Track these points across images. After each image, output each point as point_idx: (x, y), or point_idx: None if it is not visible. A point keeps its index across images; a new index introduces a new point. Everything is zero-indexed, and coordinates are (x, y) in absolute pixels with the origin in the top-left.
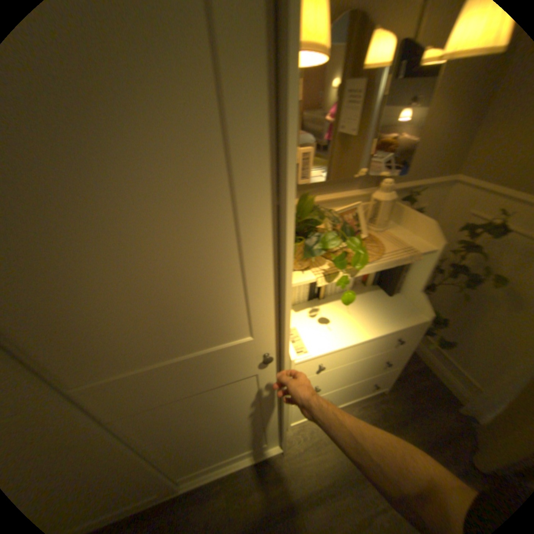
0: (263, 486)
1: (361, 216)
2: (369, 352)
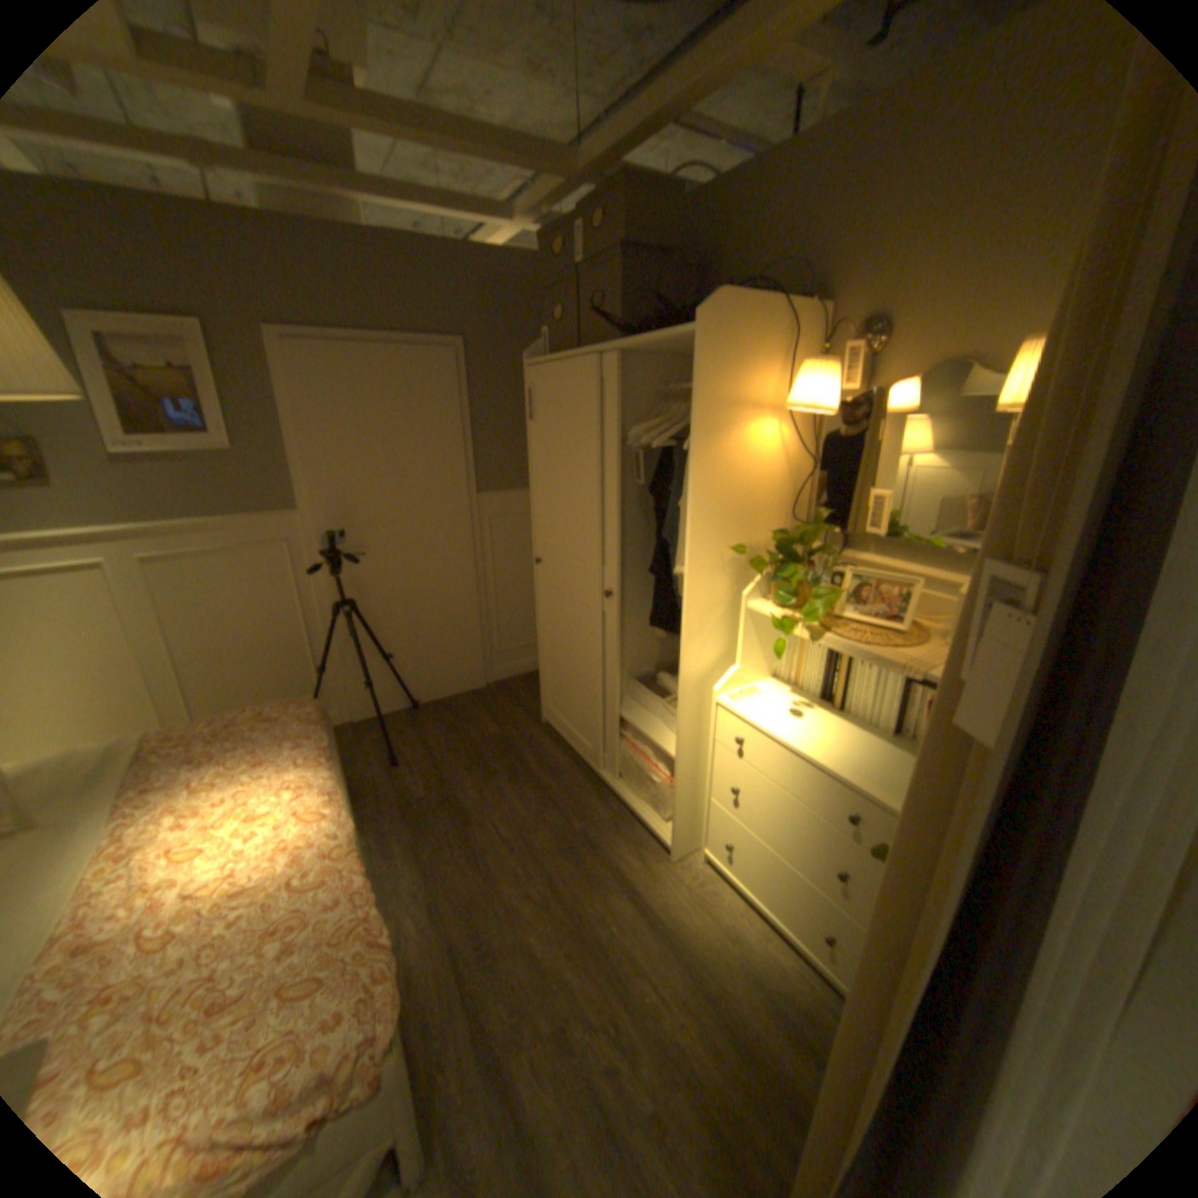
0: (632, 846)
1: (913, 599)
2: (805, 790)
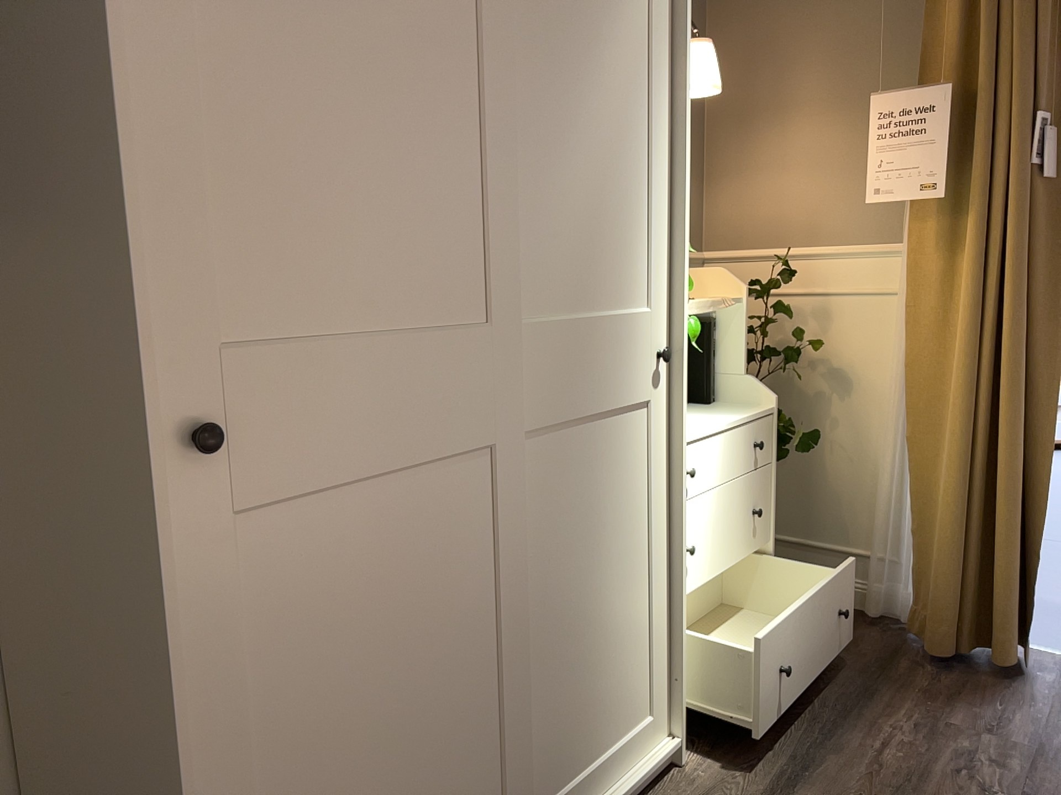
0: None
1: None
2: (726, 462)
